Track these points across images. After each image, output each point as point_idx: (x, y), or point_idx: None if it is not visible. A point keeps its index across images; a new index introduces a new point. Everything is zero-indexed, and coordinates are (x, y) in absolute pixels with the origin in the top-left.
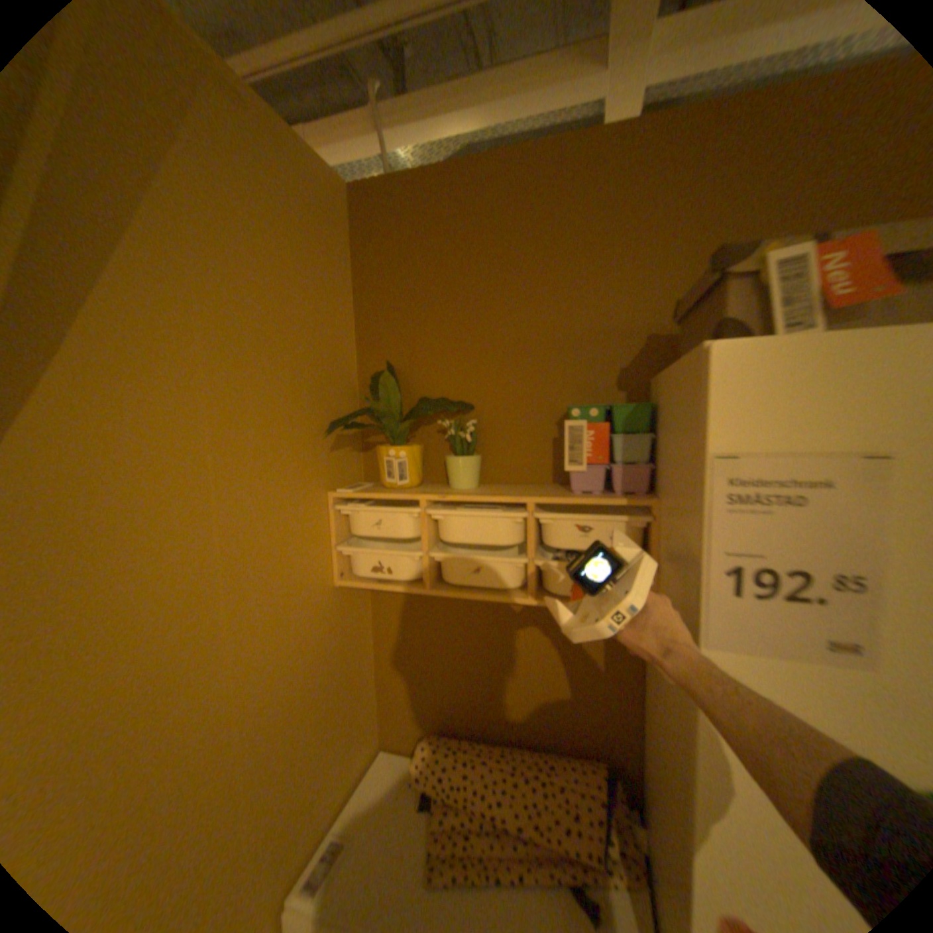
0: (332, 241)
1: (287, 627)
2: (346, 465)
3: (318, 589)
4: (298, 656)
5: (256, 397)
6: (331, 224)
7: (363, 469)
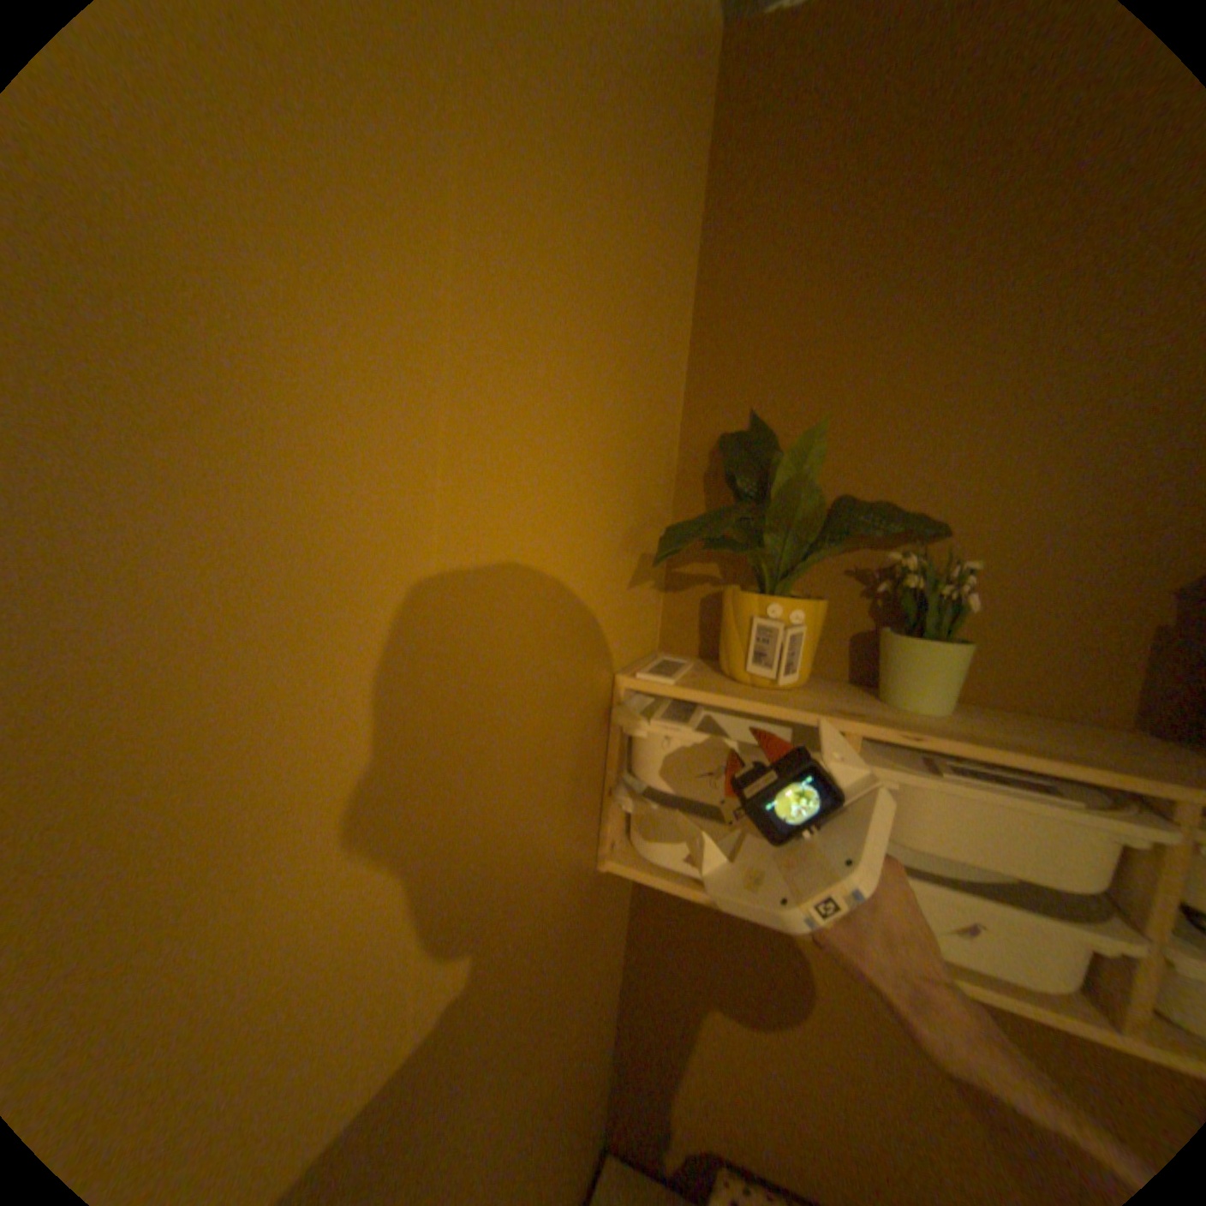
0: (693, 133)
1: (522, 991)
2: (644, 614)
3: (577, 881)
4: (530, 1044)
5: (547, 438)
6: (697, 94)
7: (661, 624)
